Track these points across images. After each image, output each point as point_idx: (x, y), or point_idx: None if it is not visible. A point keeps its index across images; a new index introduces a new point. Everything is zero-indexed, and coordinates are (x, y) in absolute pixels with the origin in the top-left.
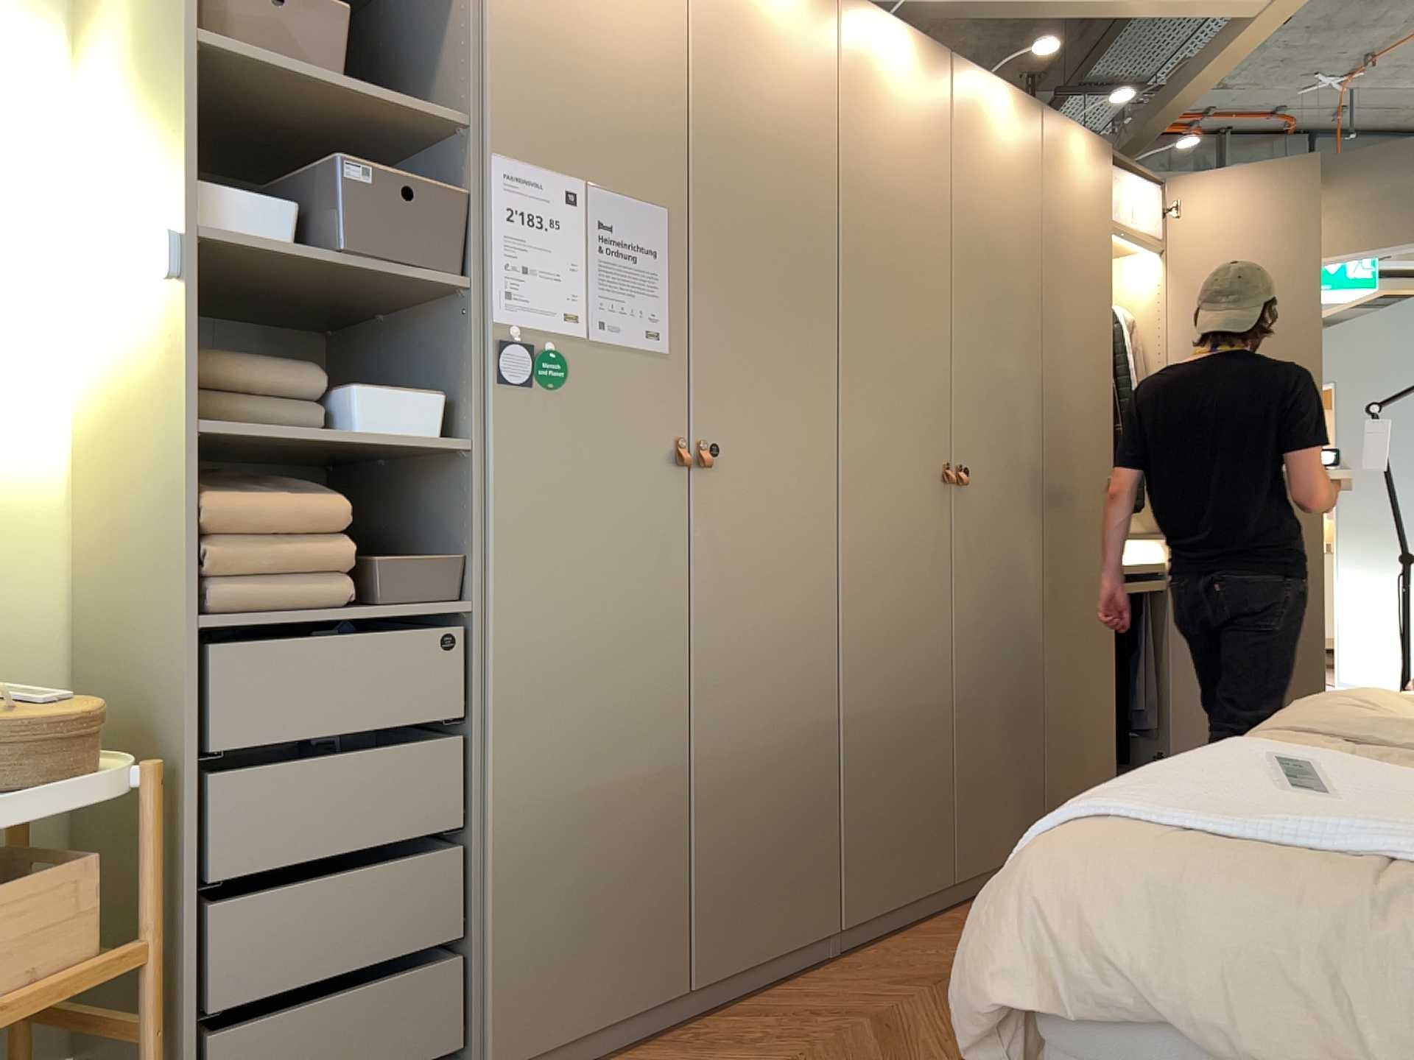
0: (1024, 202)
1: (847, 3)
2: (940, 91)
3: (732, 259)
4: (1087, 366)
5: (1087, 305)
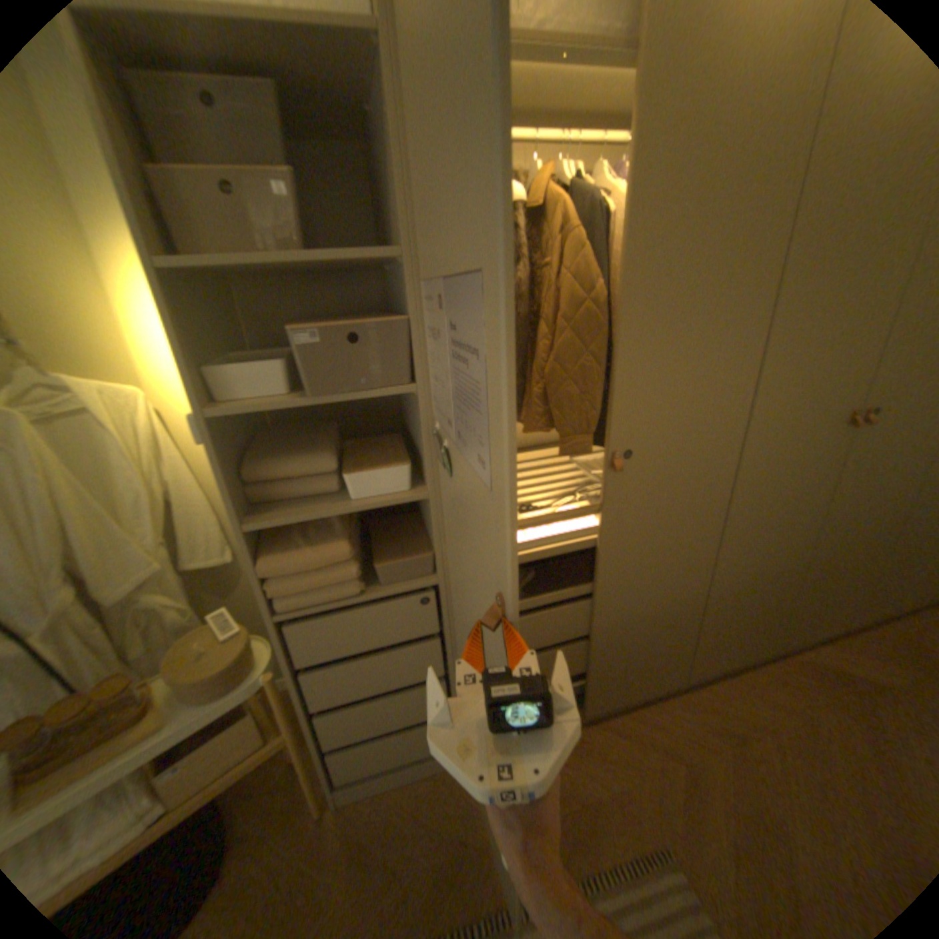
0: None
1: None
2: None
3: (658, 301)
4: None
5: None
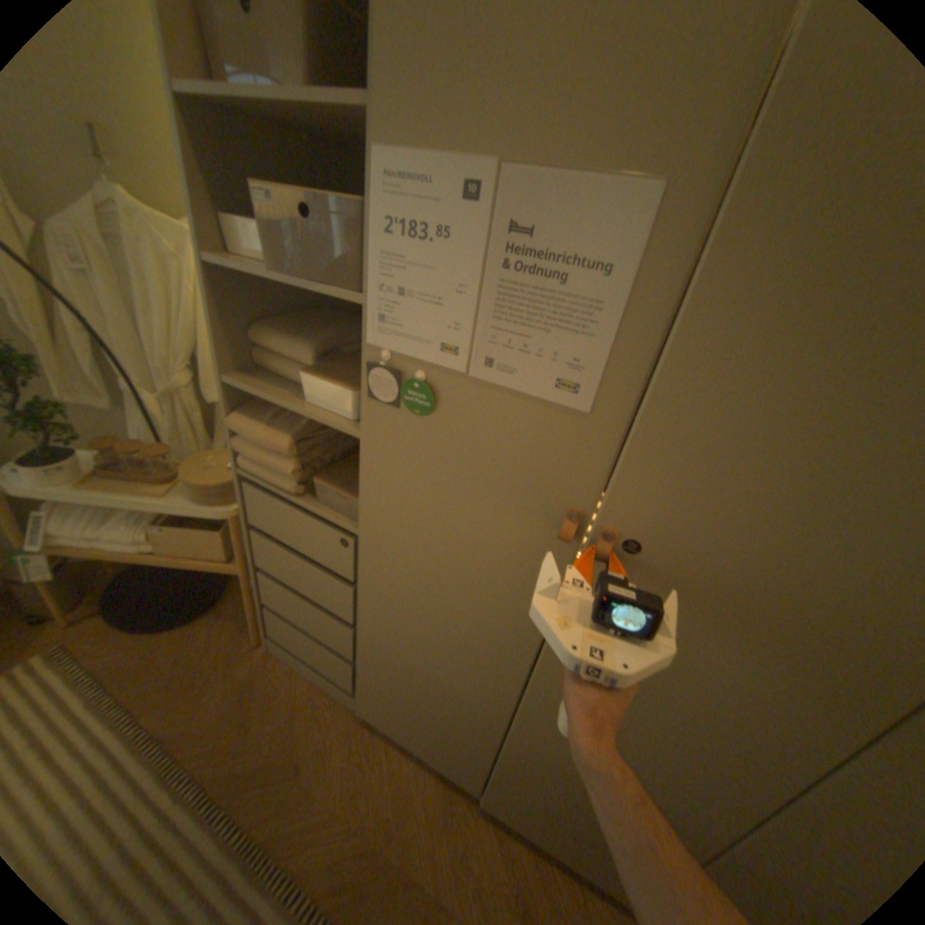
0: None
1: None
2: None
3: (815, 281)
4: None
5: None
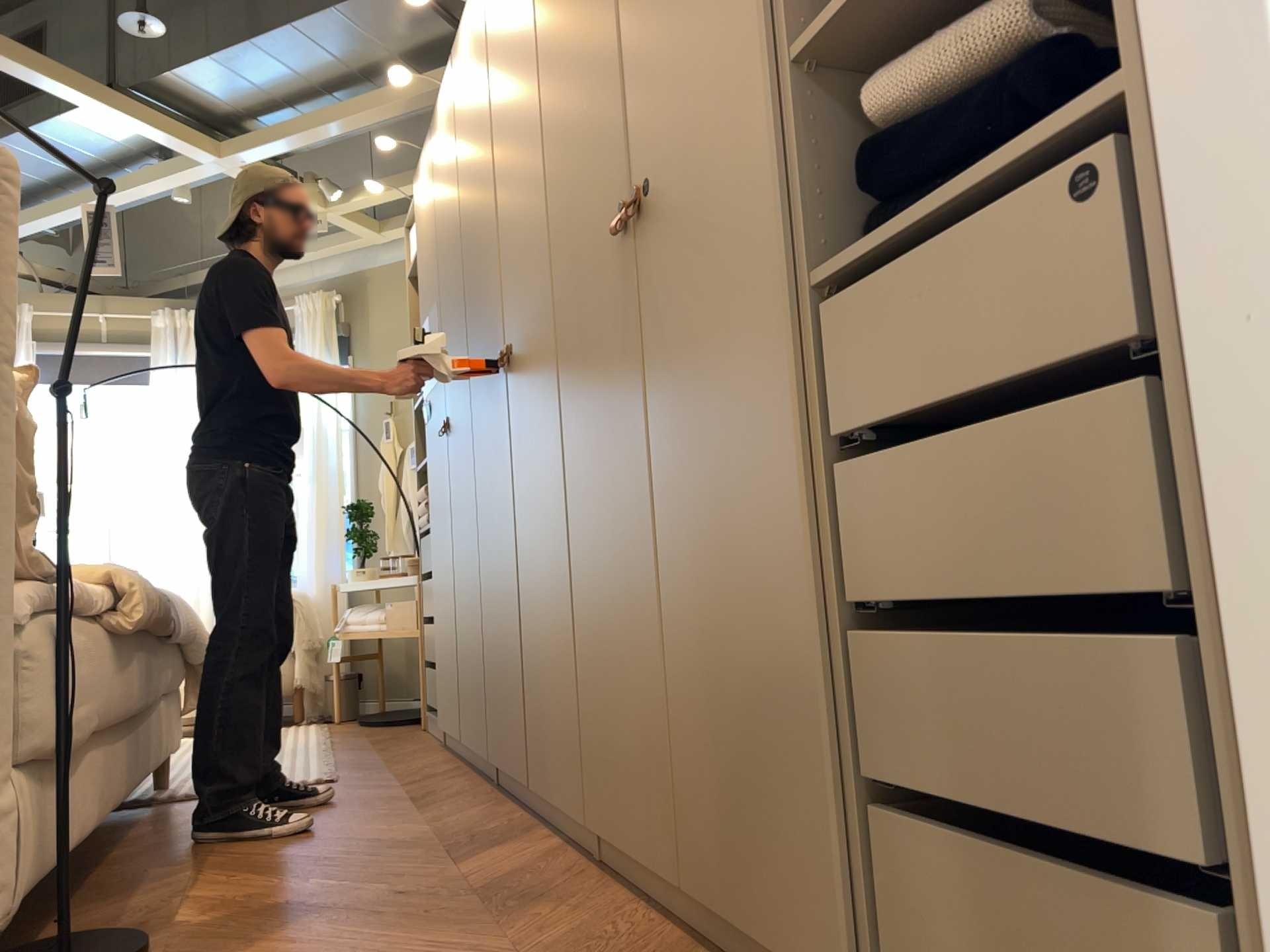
0: (523, 4)
1: (460, 73)
2: (483, 33)
3: (451, 307)
4: (580, 89)
5: (574, 0)
